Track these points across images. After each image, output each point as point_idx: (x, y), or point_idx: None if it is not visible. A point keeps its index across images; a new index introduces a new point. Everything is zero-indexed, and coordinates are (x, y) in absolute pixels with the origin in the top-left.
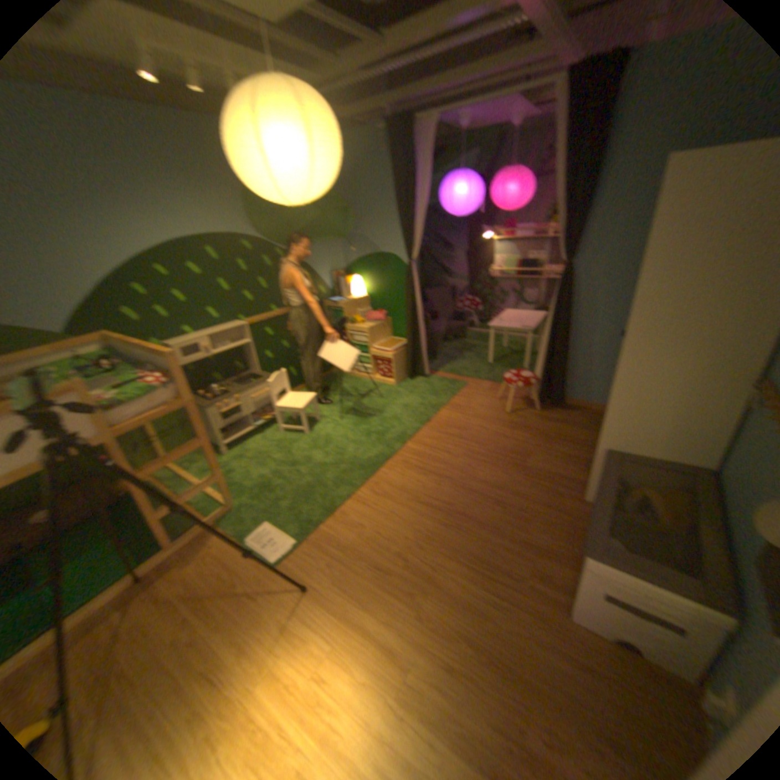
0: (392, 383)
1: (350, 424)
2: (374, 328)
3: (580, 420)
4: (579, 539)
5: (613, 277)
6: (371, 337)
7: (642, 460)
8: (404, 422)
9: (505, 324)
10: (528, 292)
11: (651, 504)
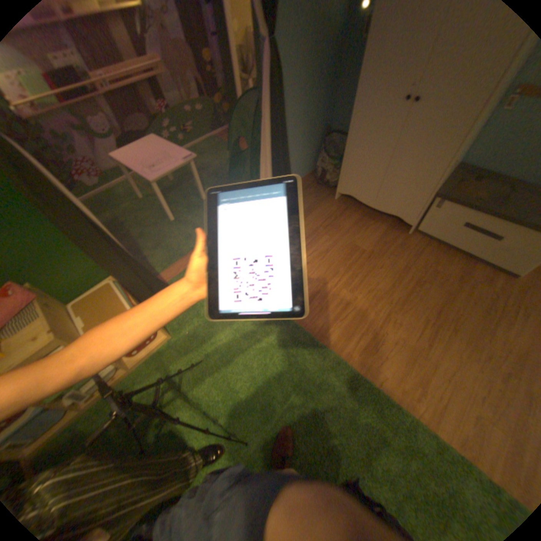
0: (161, 340)
1: (260, 427)
2: (50, 323)
3: (308, 200)
4: (446, 250)
5: (292, 50)
6: (69, 339)
7: (455, 182)
8: (276, 340)
9: (159, 167)
10: (92, 120)
11: (484, 198)
